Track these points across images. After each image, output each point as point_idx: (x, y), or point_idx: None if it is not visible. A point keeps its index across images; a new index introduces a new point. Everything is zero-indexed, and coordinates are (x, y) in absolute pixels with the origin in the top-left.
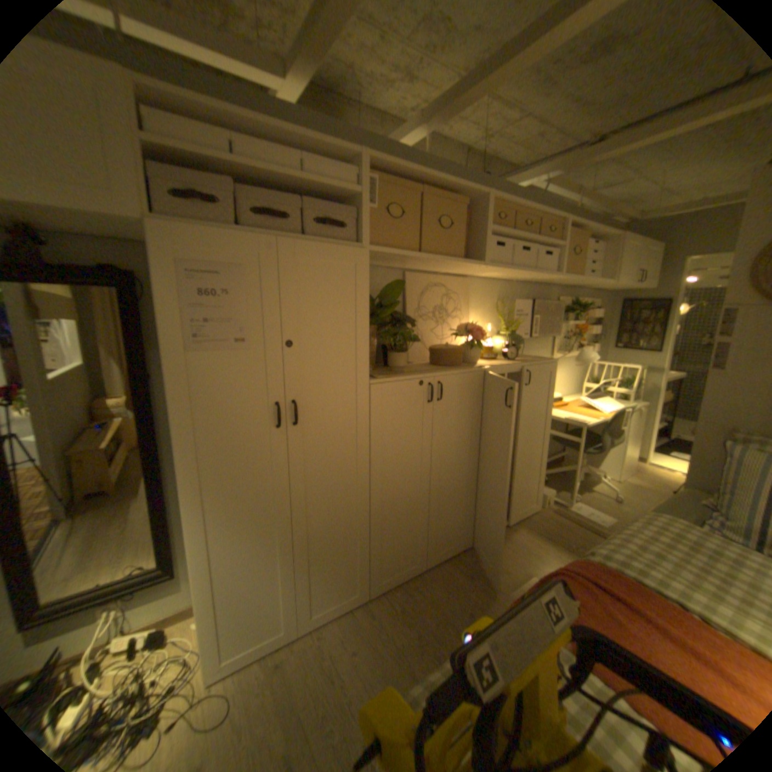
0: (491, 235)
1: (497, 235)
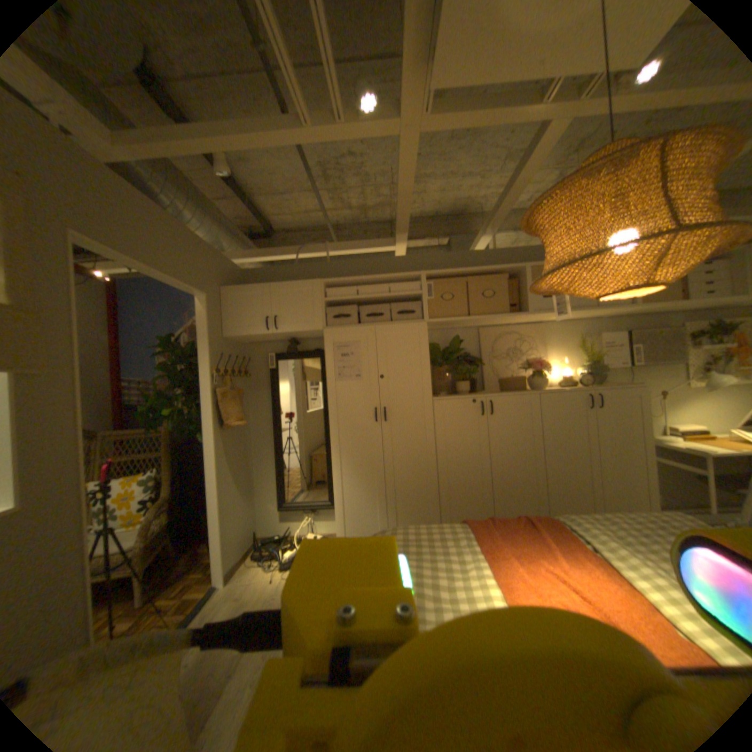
0: None
1: None
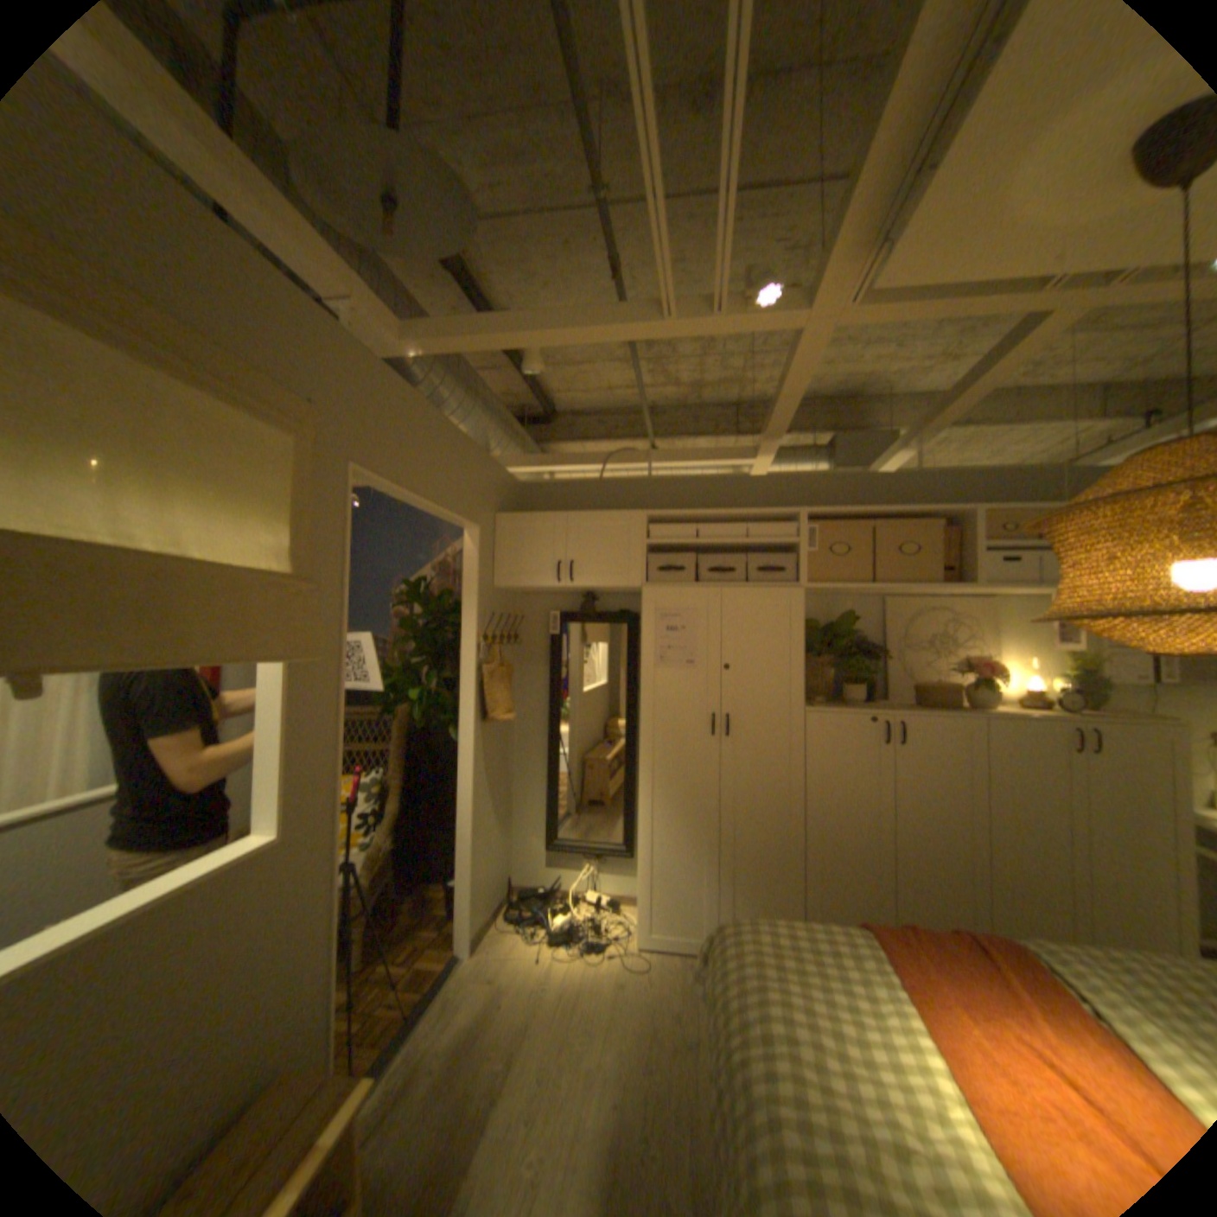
0: (997, 551)
1: (1006, 550)
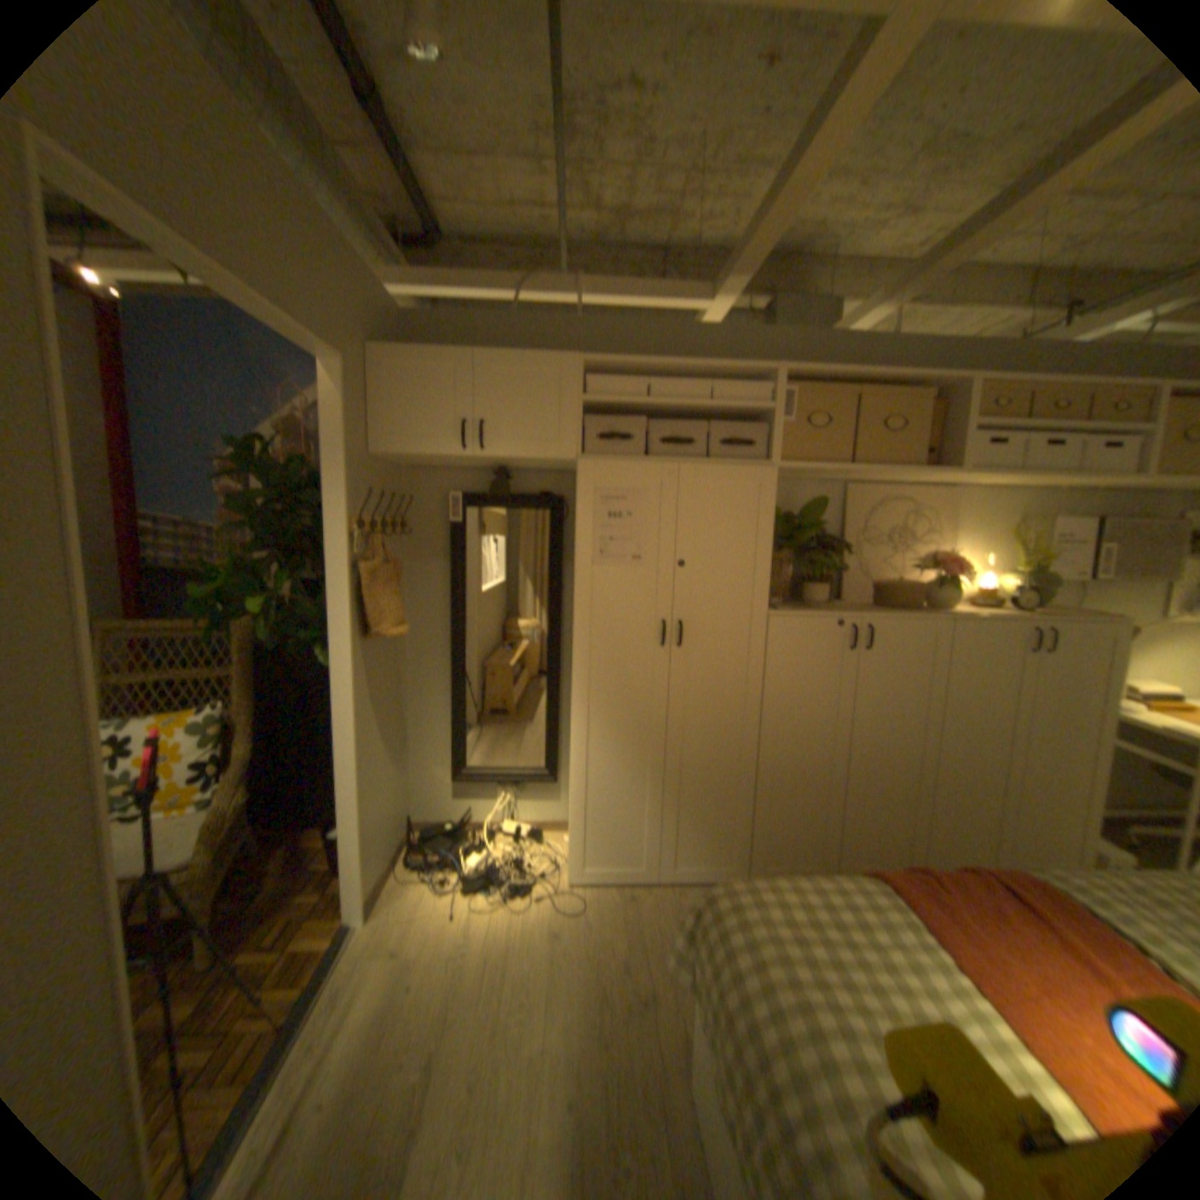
0: (982, 430)
1: (993, 429)
